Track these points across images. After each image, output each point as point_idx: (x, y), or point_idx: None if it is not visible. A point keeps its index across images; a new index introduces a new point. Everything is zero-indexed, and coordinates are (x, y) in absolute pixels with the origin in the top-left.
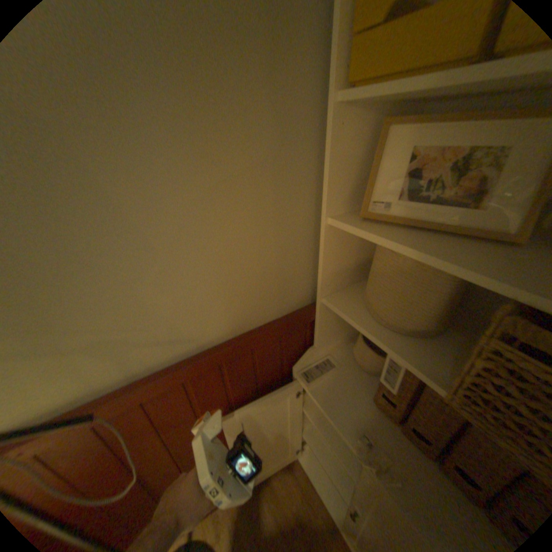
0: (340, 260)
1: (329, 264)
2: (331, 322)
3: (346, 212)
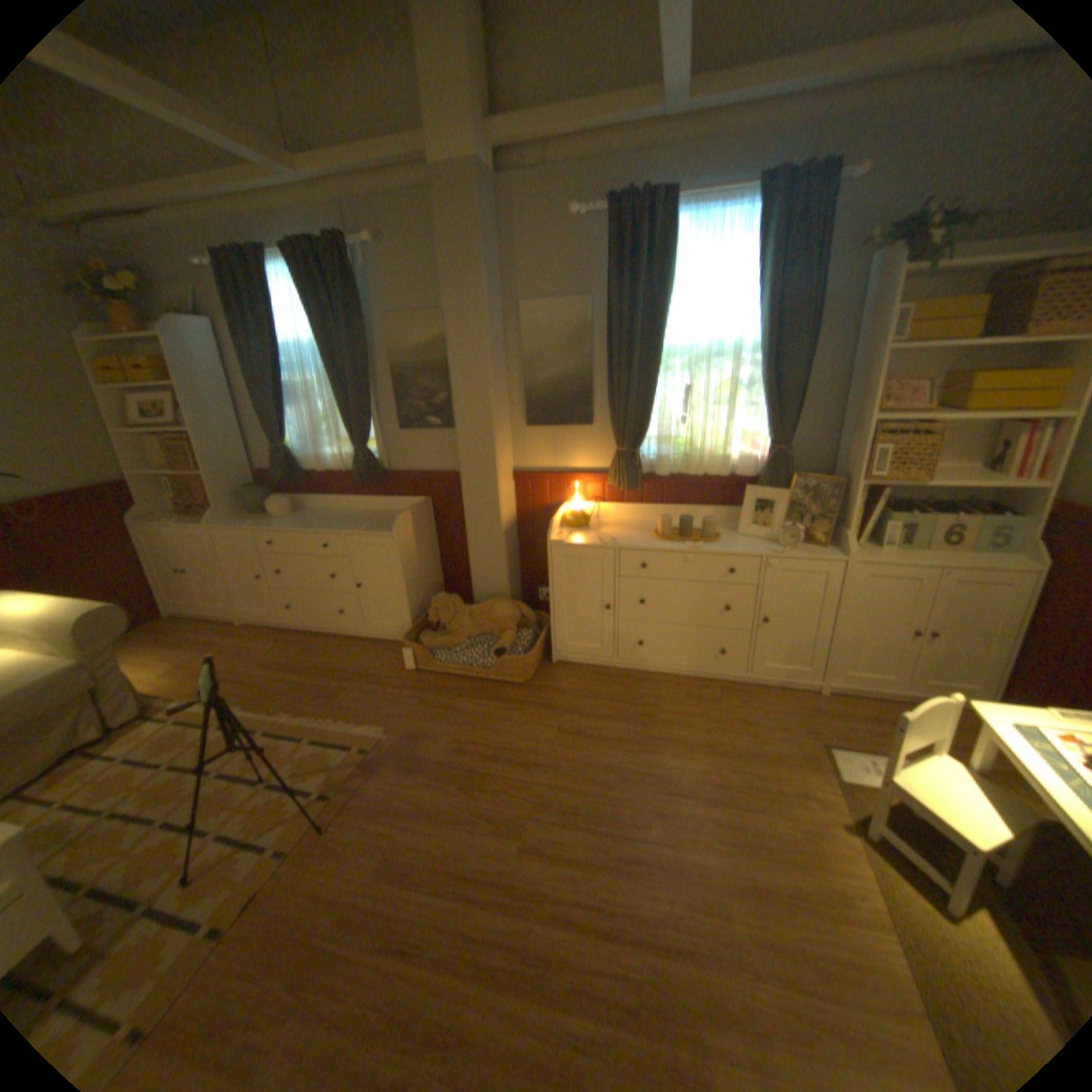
0: (127, 454)
1: (120, 455)
2: (138, 490)
3: (119, 431)
